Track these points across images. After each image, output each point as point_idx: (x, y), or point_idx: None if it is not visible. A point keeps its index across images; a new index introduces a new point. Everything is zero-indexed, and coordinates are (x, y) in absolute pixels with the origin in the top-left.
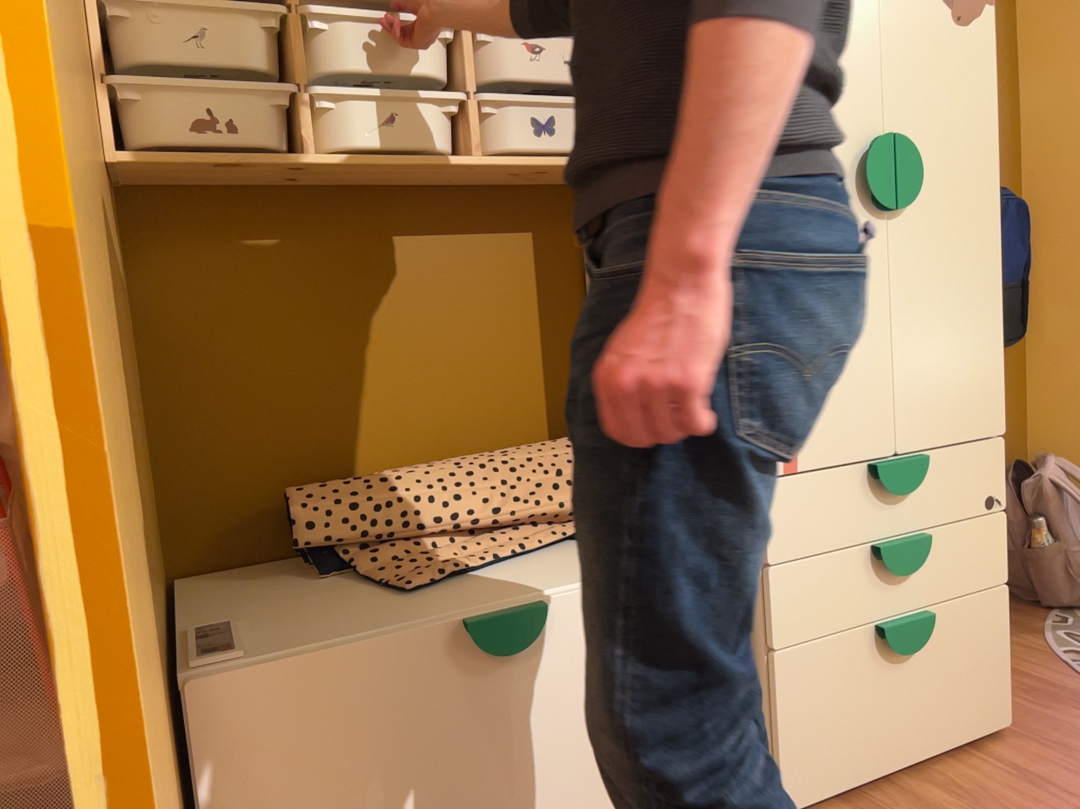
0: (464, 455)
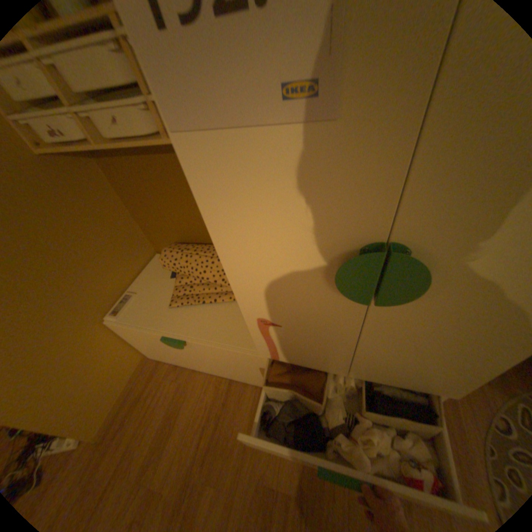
0: None
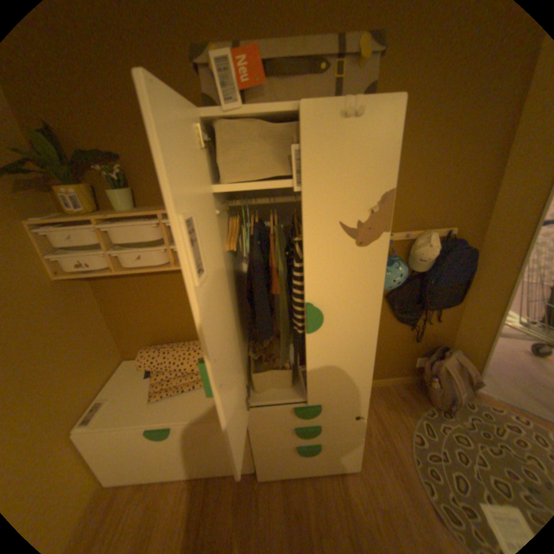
0: (196, 341)
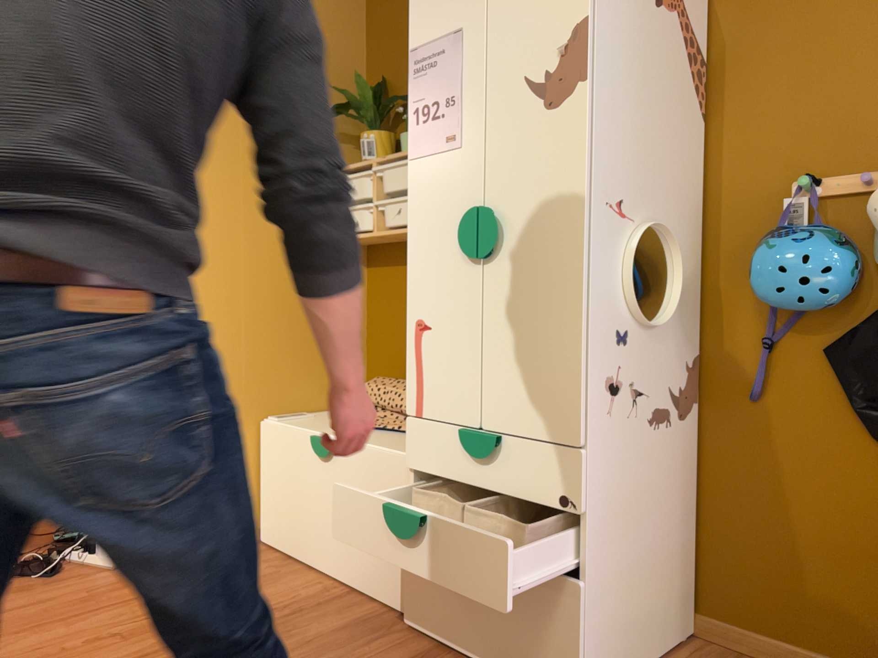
0: None
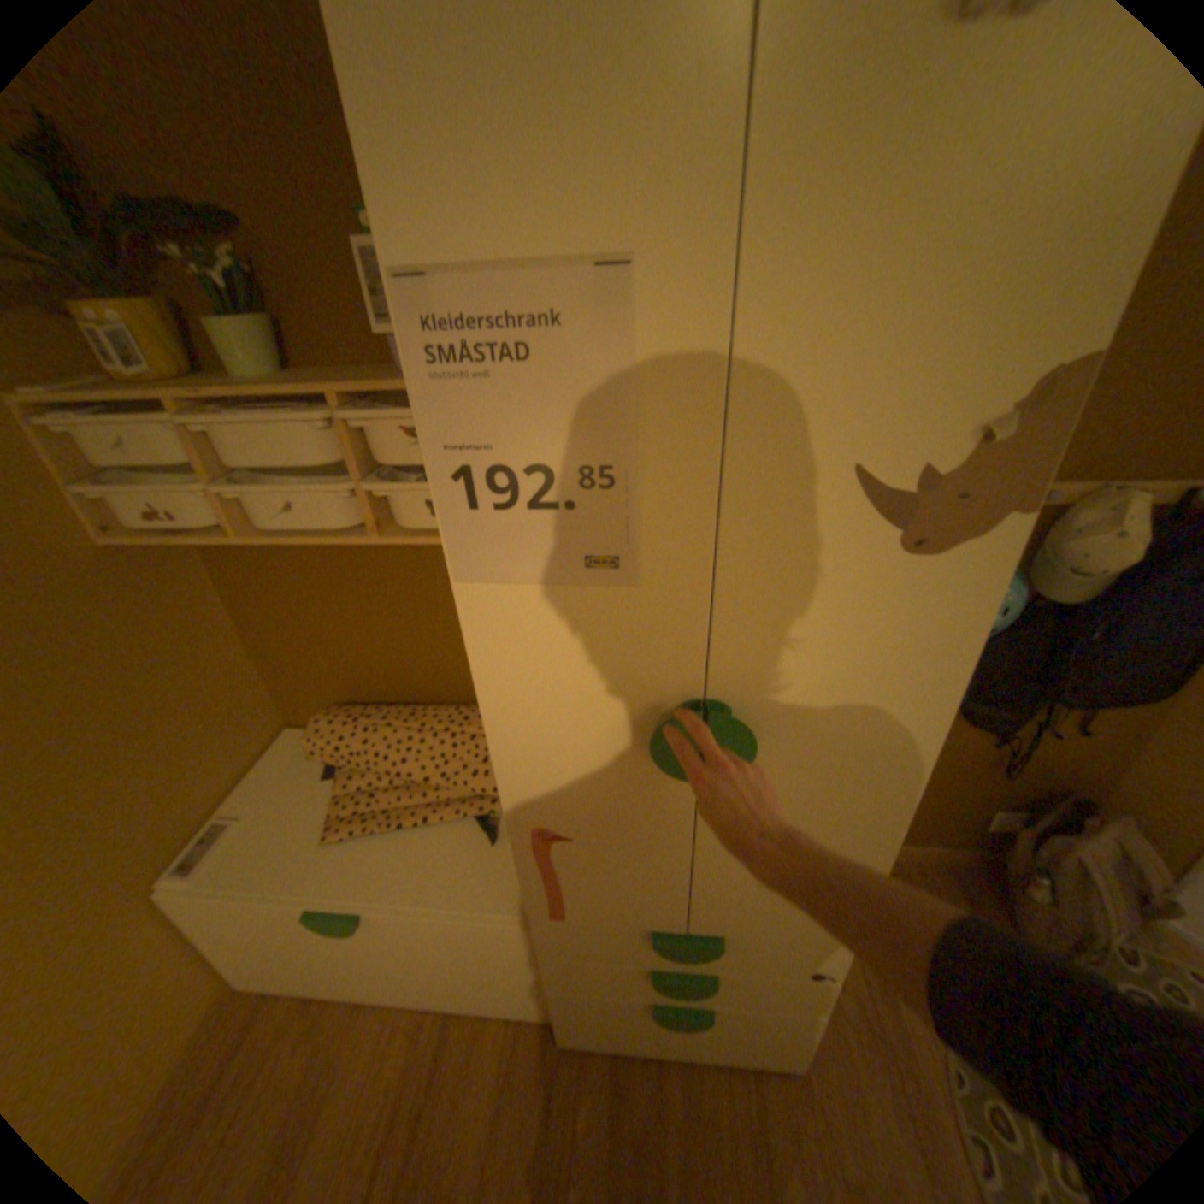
0: (440, 710)
